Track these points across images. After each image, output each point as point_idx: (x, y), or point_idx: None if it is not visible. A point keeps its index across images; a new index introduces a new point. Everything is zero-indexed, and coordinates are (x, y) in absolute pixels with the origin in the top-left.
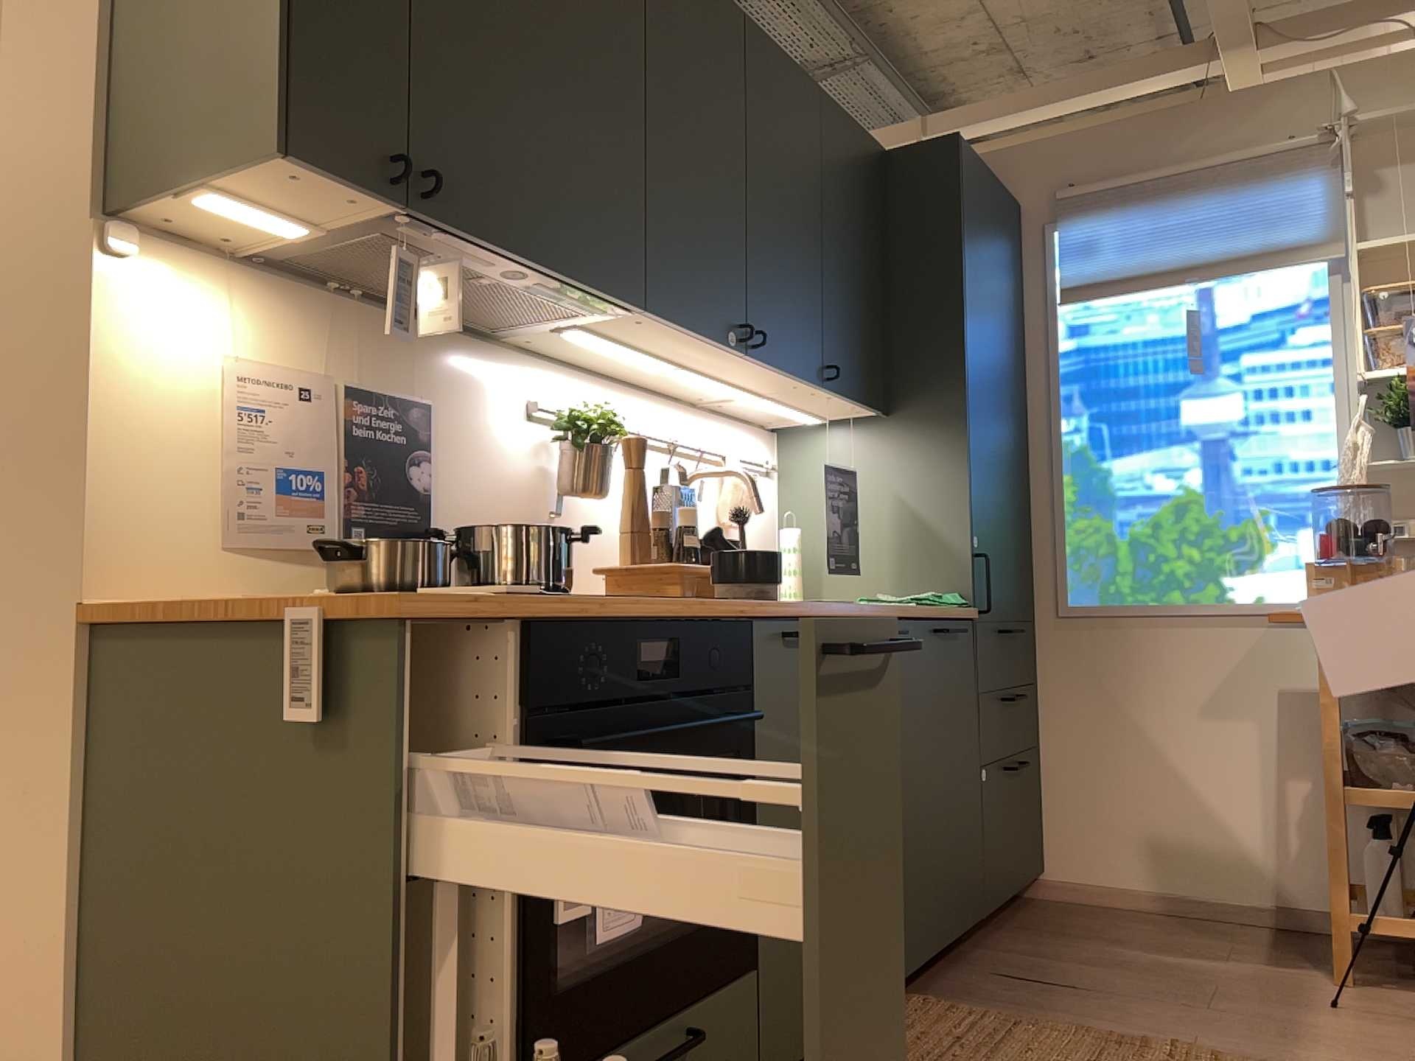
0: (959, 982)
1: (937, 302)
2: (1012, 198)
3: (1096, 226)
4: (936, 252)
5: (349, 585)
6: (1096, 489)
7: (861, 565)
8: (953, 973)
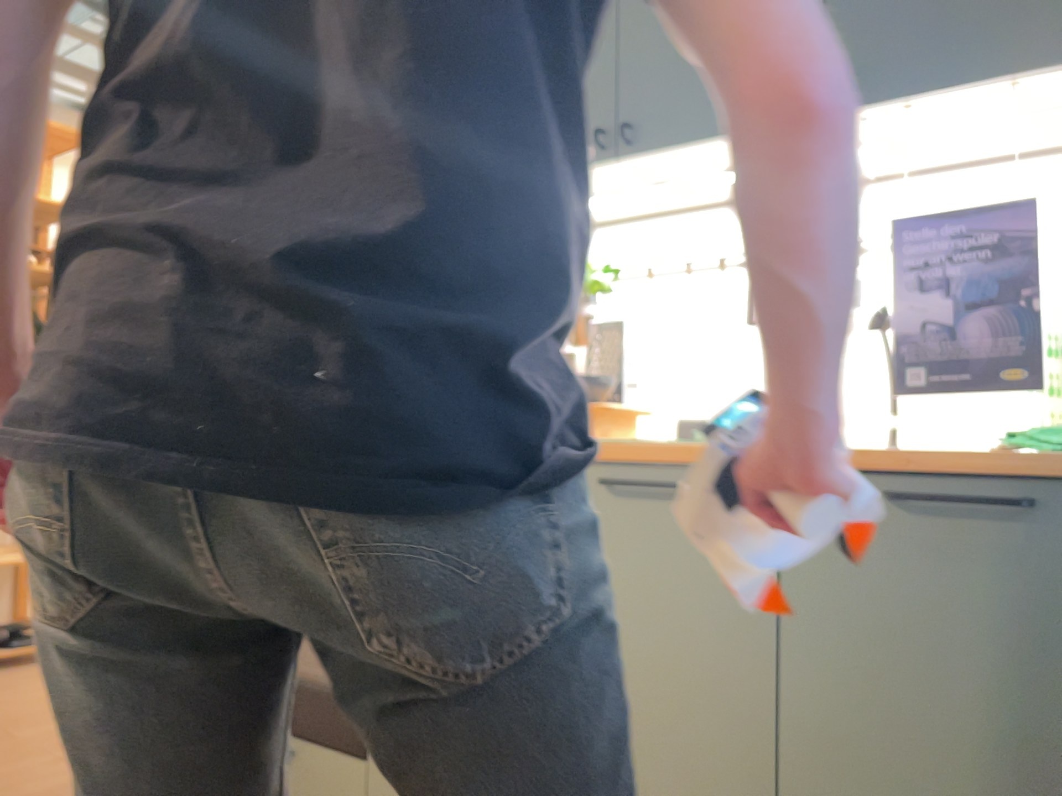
0: None
1: None
2: None
3: None
4: None
5: None
6: None
7: None
8: None
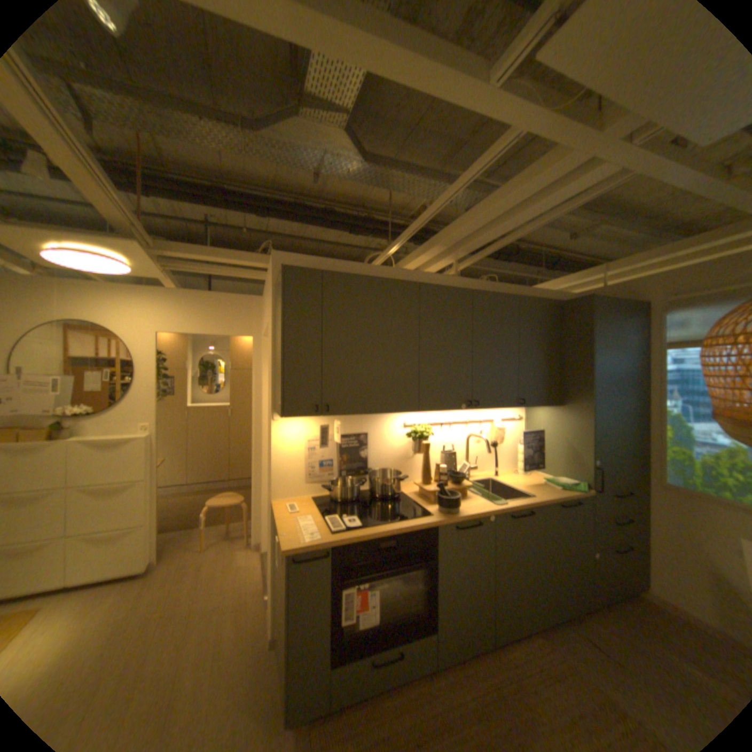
0: (568, 638)
1: (583, 364)
2: (647, 298)
3: (689, 313)
4: (583, 343)
5: (331, 496)
6: (684, 435)
7: (551, 460)
8: (569, 631)
